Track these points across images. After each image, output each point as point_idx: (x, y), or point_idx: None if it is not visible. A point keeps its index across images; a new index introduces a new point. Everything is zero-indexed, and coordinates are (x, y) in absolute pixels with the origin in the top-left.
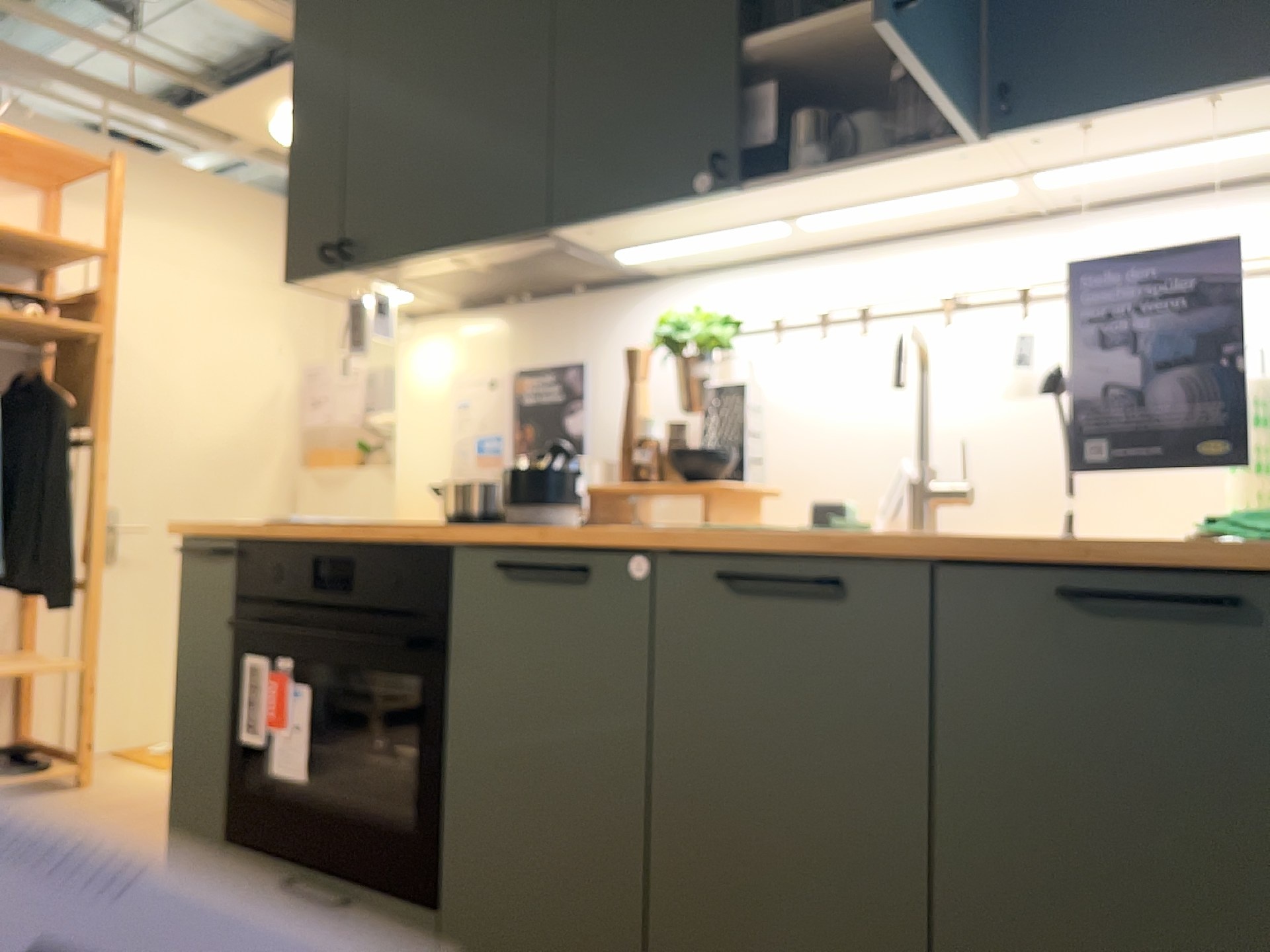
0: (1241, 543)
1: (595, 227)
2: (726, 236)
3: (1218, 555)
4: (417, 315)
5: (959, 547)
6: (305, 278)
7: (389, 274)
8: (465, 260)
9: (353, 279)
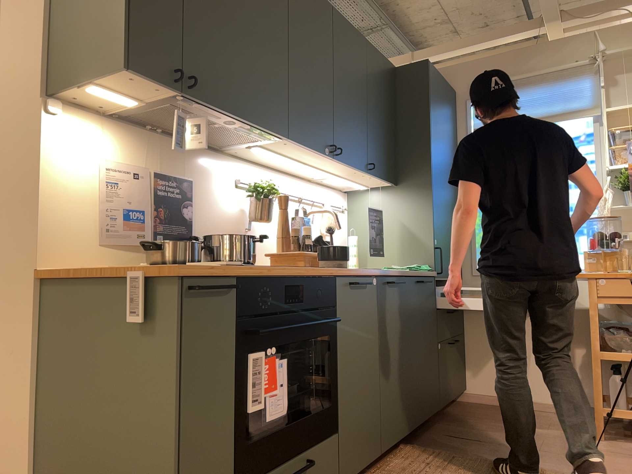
0: (417, 271)
1: (289, 143)
2: (287, 159)
3: (429, 273)
4: (61, 100)
5: (414, 273)
6: (142, 75)
7: (191, 106)
8: (228, 122)
9: (160, 92)
